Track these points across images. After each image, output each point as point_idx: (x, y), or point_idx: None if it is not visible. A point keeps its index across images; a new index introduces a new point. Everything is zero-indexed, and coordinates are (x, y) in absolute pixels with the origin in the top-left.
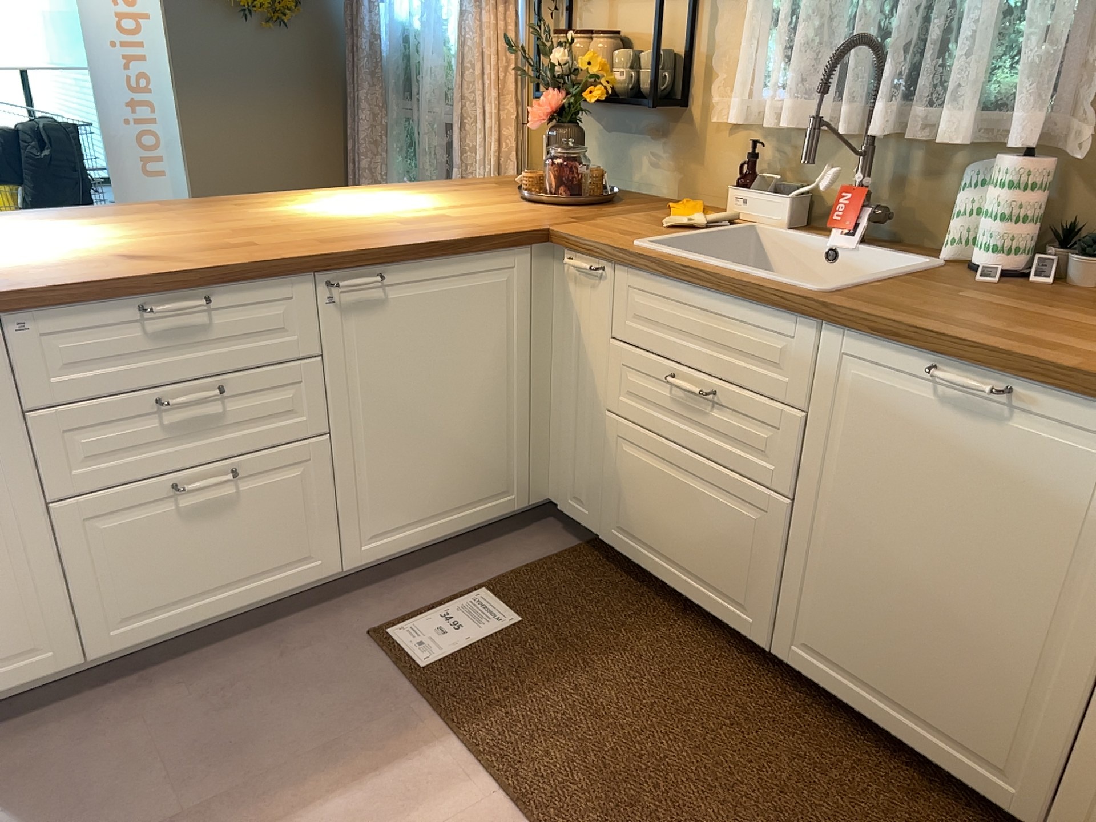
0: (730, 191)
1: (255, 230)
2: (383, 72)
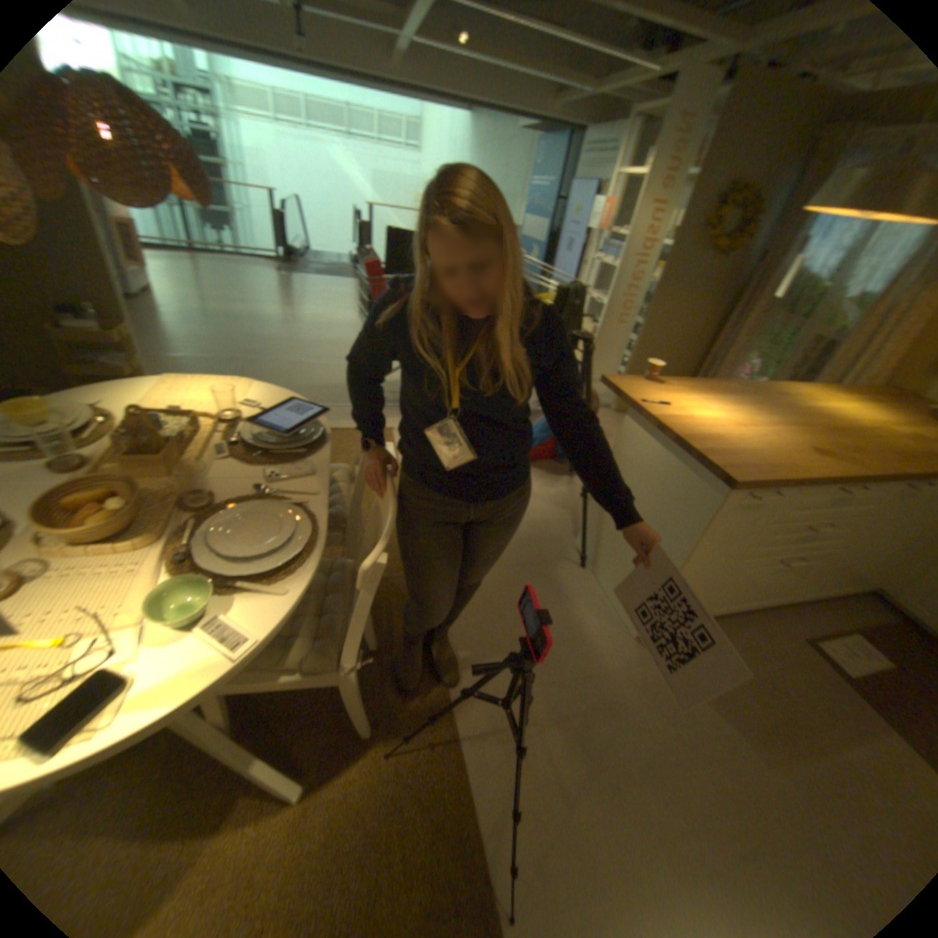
0: None
1: (835, 428)
2: (777, 291)
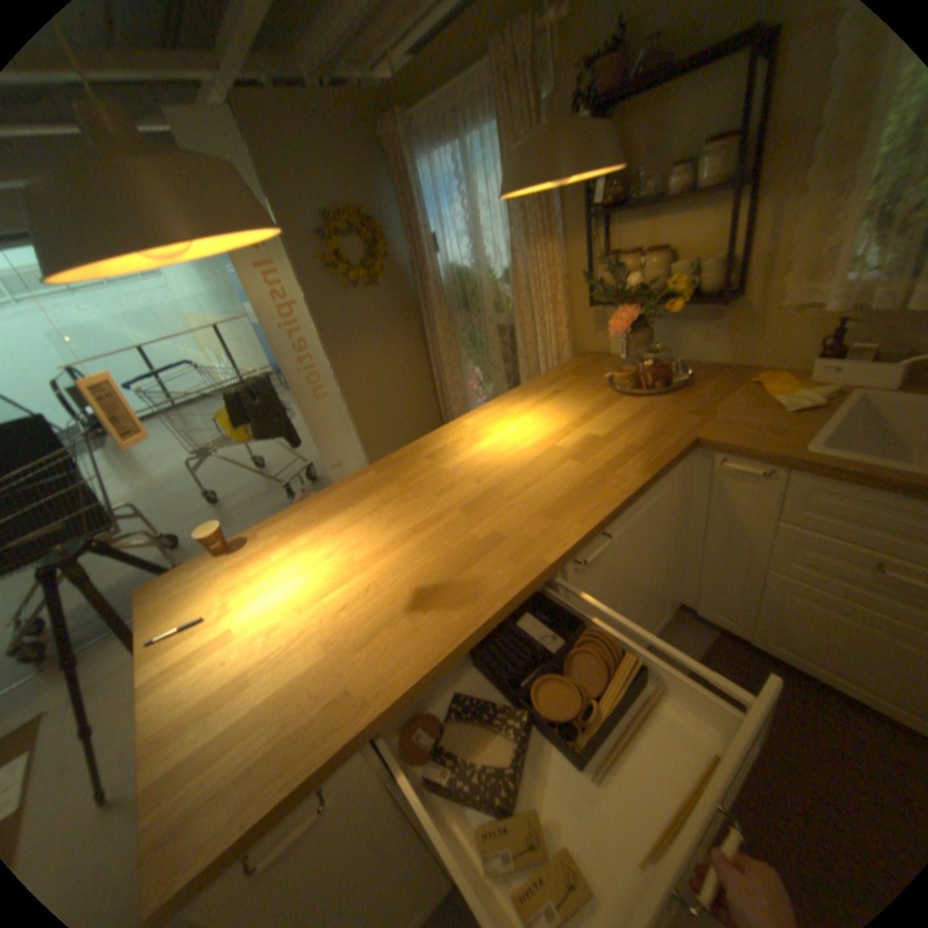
0: (821, 360)
1: (473, 502)
2: (443, 298)
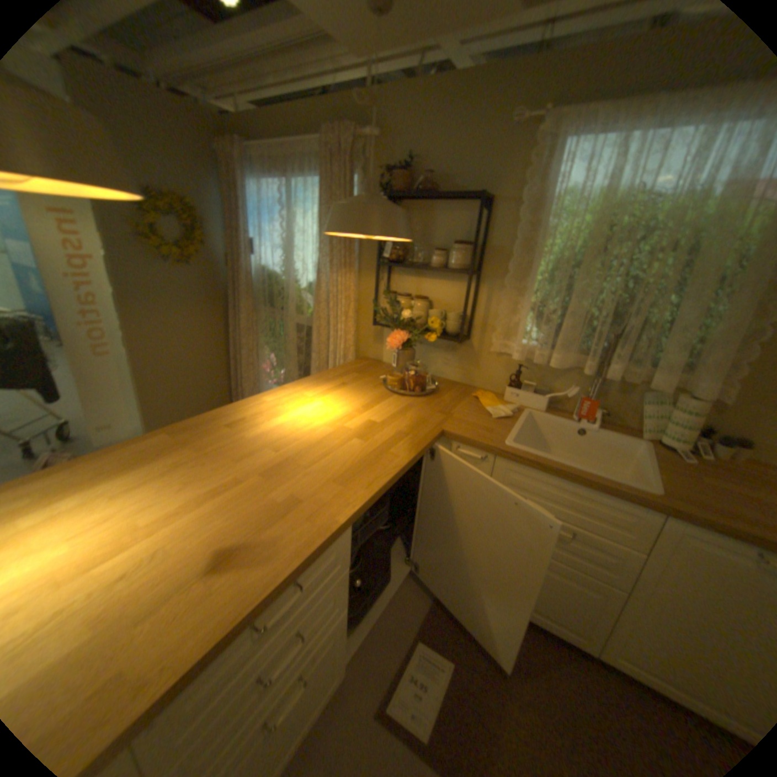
0: (509, 388)
1: (272, 469)
2: (251, 291)
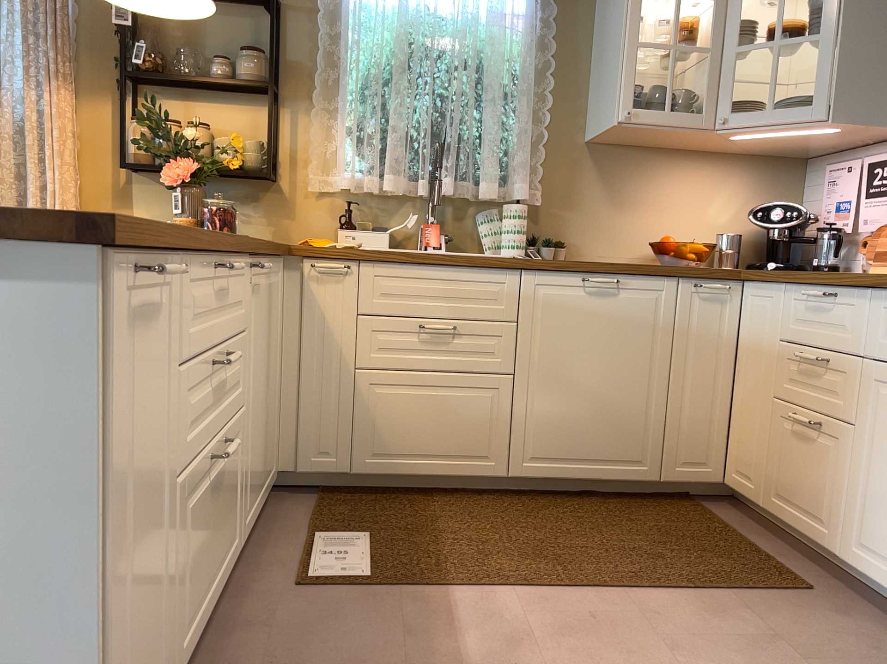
0: (342, 230)
1: None
2: None
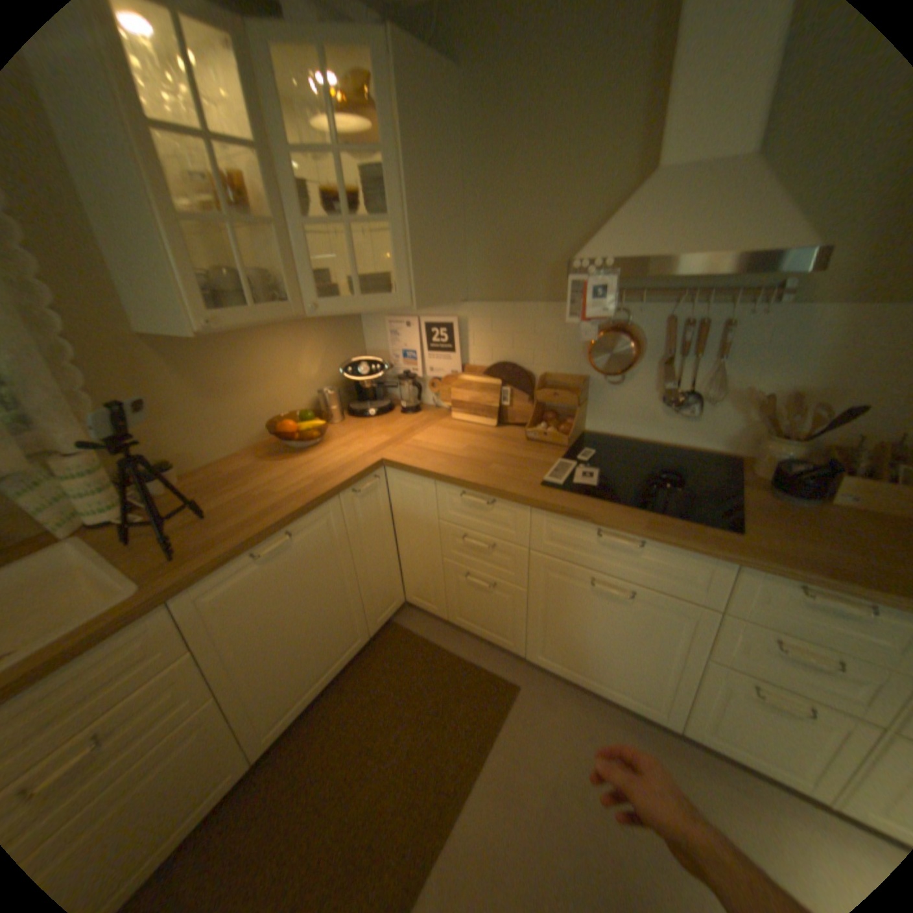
0: None
1: None
2: None
